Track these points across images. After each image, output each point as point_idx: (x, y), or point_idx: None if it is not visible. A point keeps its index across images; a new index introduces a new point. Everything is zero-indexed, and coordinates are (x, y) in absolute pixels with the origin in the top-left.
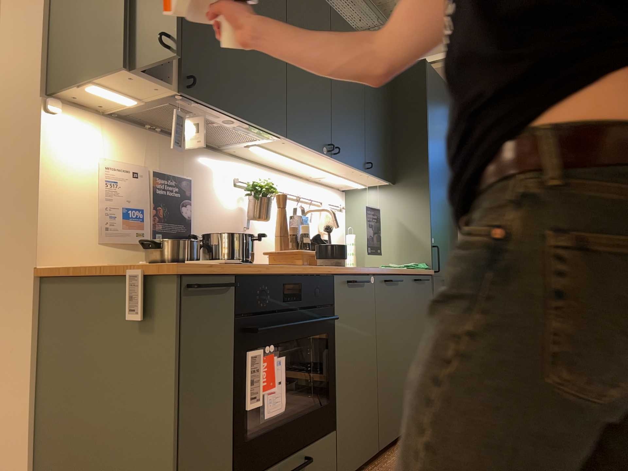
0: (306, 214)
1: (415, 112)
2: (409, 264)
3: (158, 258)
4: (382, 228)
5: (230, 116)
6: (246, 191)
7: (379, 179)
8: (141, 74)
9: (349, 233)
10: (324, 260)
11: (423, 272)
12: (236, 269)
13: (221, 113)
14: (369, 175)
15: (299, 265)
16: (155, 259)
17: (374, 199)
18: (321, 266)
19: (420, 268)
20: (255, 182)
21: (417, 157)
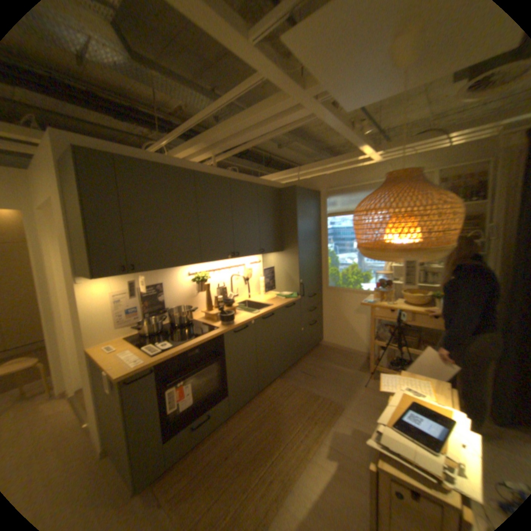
0: (232, 277)
1: (291, 214)
2: (288, 293)
3: (142, 332)
4: (277, 272)
5: (163, 268)
6: (193, 280)
7: (271, 253)
8: (103, 276)
9: (261, 276)
10: (221, 322)
11: (292, 300)
12: (153, 363)
13: (157, 269)
14: (264, 254)
15: (202, 334)
16: (140, 333)
17: (274, 258)
18: (217, 329)
19: (291, 298)
20: (198, 274)
21: (292, 238)
